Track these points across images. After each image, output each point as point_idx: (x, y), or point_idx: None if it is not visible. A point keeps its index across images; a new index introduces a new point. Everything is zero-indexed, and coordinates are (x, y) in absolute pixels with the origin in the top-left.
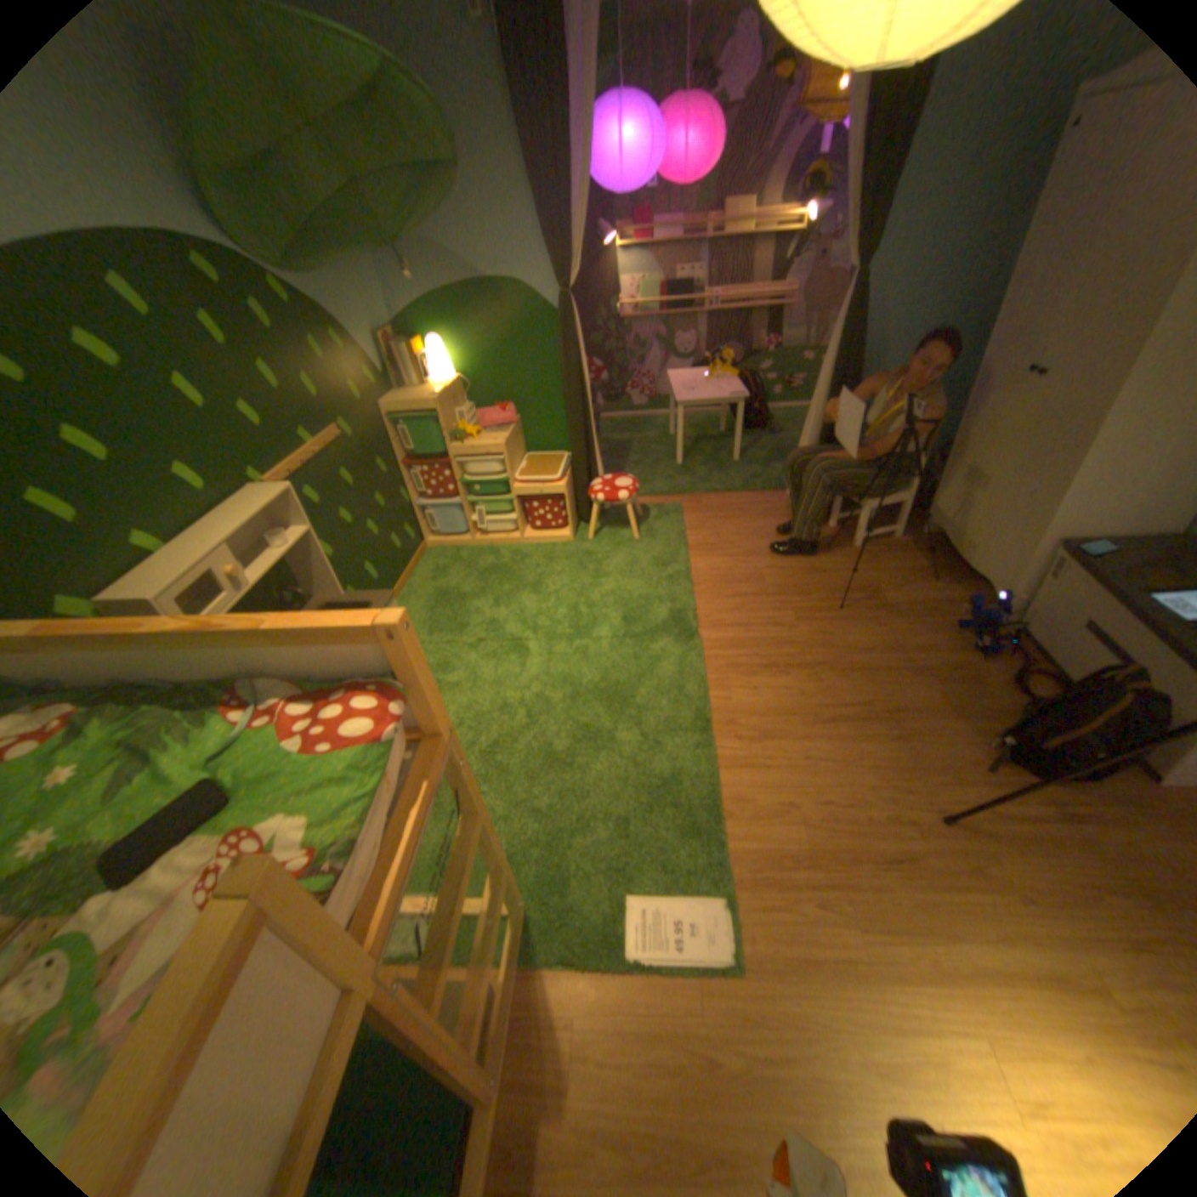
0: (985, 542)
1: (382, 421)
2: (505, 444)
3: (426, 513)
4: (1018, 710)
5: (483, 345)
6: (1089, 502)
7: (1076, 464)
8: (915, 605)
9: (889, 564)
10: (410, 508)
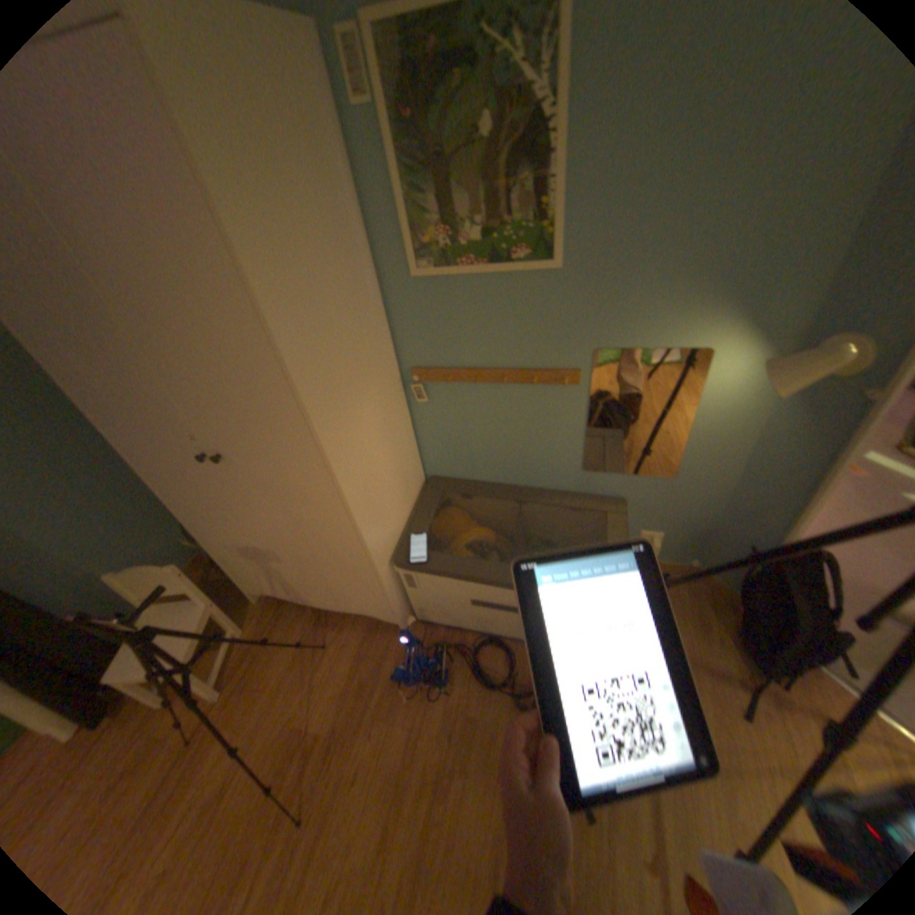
0: (321, 584)
1: None
2: None
3: None
4: (514, 710)
5: None
6: (380, 527)
7: (351, 521)
8: (343, 702)
9: (269, 677)
10: None
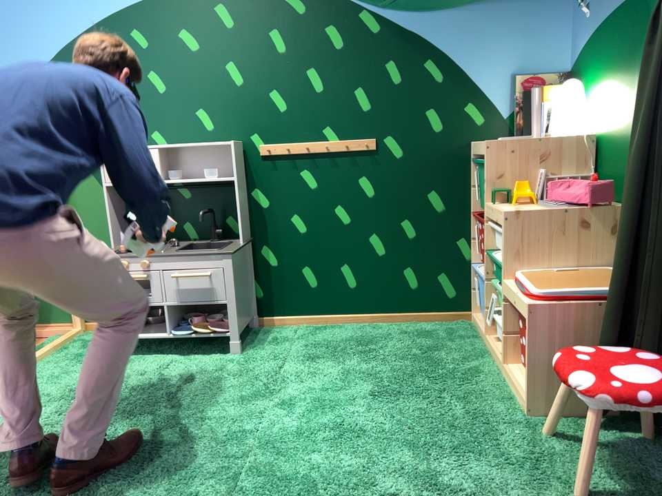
0: None
1: (469, 161)
2: (511, 213)
3: (474, 278)
4: None
5: (622, 90)
6: None
7: None
8: None
9: None
10: (466, 264)
